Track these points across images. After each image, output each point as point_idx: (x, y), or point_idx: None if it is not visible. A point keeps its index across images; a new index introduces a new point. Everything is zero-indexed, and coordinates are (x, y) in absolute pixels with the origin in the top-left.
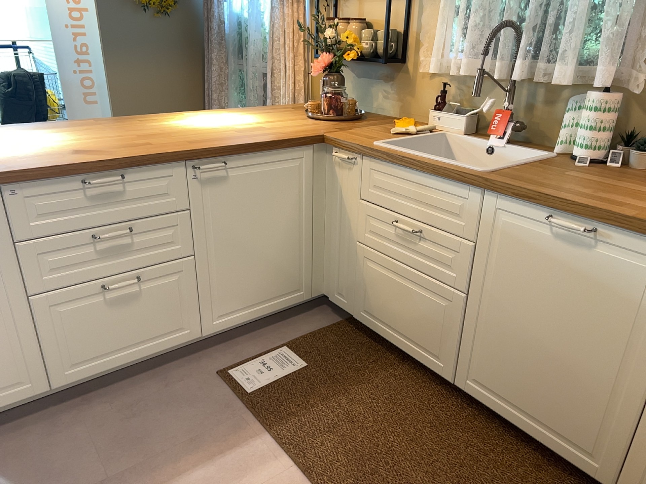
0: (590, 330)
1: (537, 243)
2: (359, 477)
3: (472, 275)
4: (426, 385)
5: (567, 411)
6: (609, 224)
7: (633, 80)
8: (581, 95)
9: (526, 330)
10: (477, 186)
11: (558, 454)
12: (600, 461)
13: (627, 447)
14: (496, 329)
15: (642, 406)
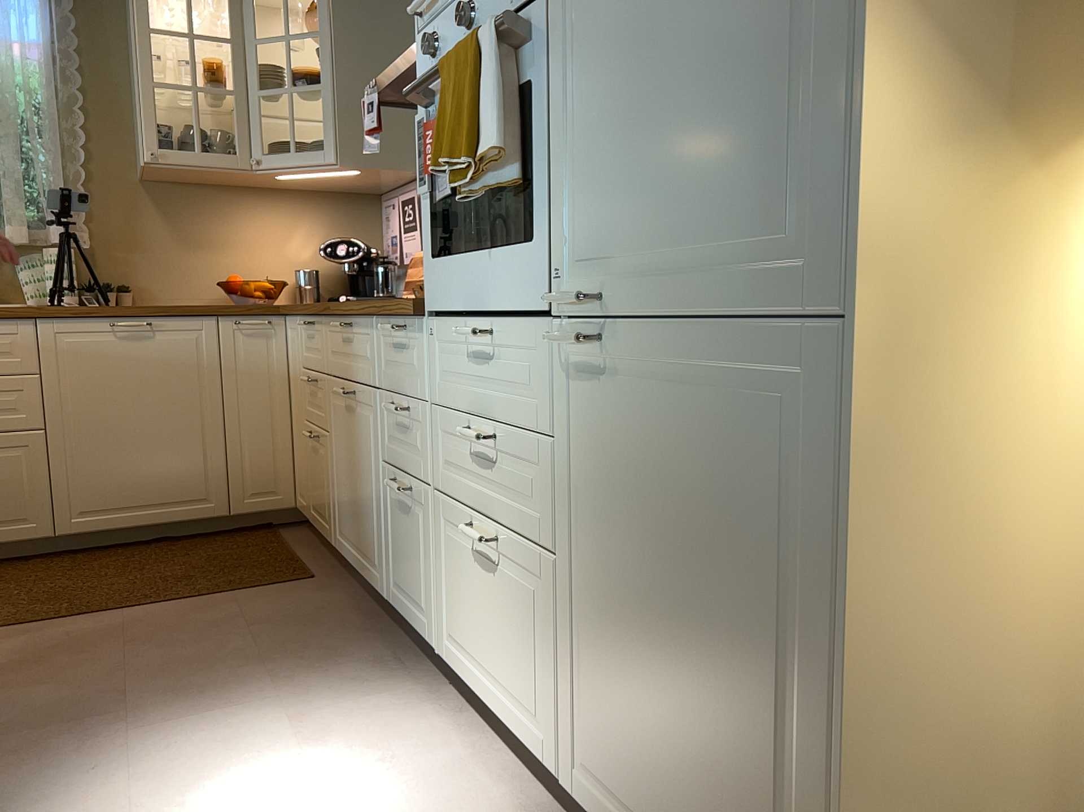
0: (172, 400)
1: (106, 350)
2: (67, 604)
3: (45, 407)
4: (17, 566)
5: (177, 477)
6: (159, 315)
7: (79, 237)
8: (32, 255)
9: (120, 430)
10: (30, 318)
11: (182, 520)
12: (213, 498)
13: (226, 472)
14: (89, 445)
15: (223, 434)
